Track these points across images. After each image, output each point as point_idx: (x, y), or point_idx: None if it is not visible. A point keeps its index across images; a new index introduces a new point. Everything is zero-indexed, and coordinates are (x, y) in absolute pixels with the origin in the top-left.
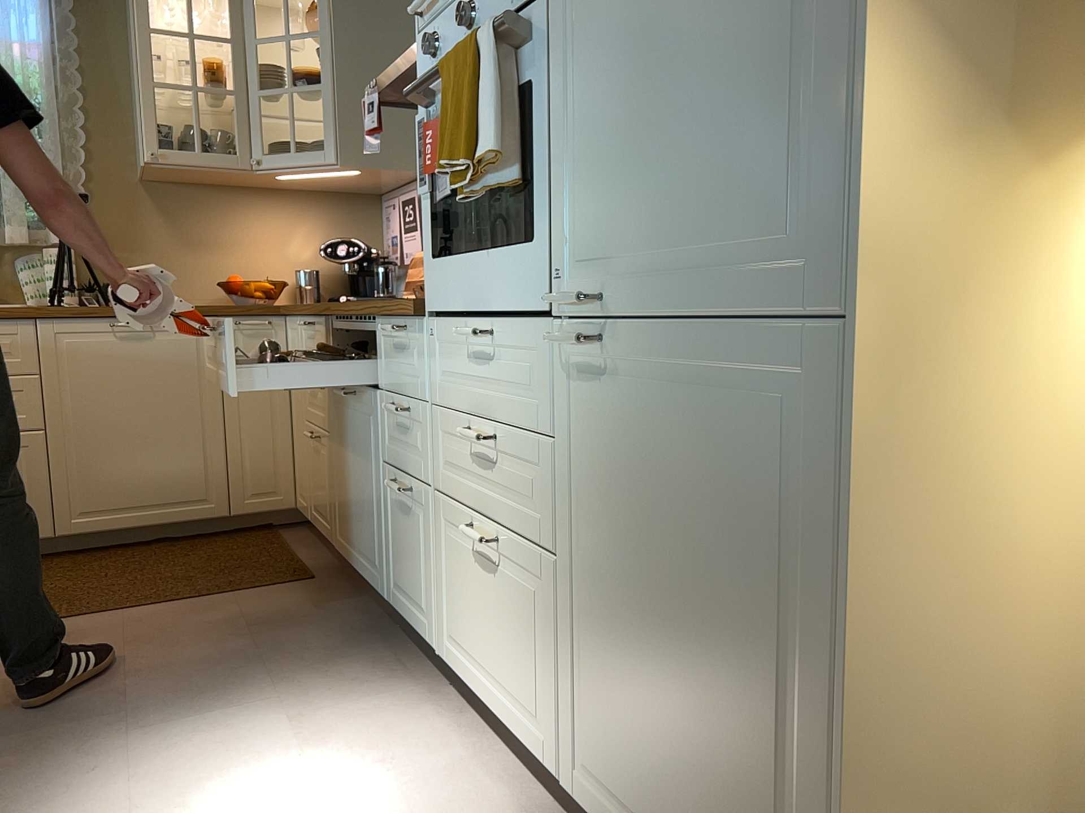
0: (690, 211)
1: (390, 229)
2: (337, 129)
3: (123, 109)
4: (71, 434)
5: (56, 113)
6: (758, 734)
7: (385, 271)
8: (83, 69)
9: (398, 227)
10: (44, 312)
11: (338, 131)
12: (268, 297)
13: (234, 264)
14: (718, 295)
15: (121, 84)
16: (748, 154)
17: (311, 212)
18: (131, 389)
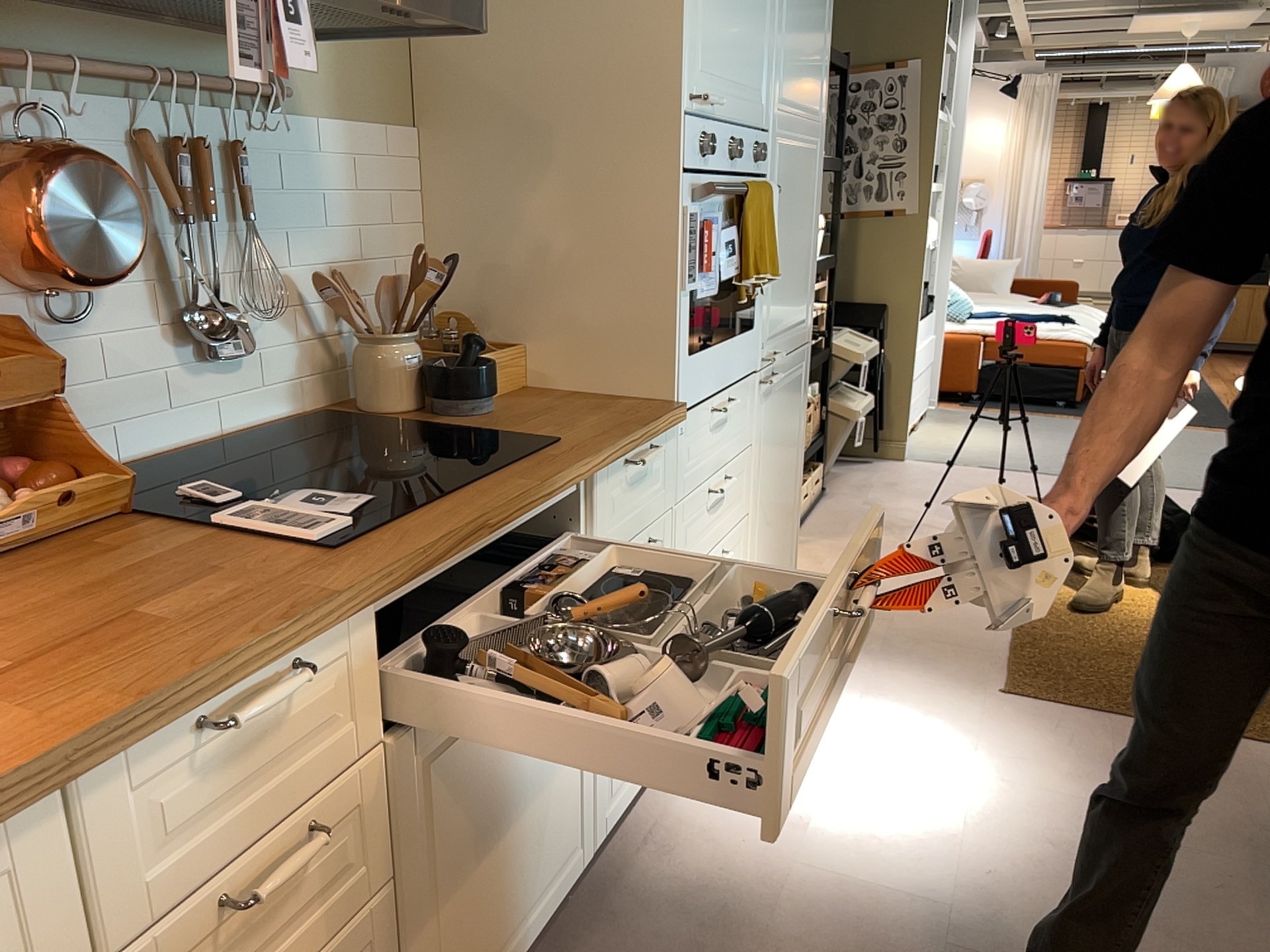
0: (793, 309)
1: None
2: None
3: None
4: None
5: None
6: (791, 491)
7: None
8: None
9: None
10: None
11: None
12: None
13: None
14: (795, 340)
15: None
16: (802, 289)
17: None
18: None
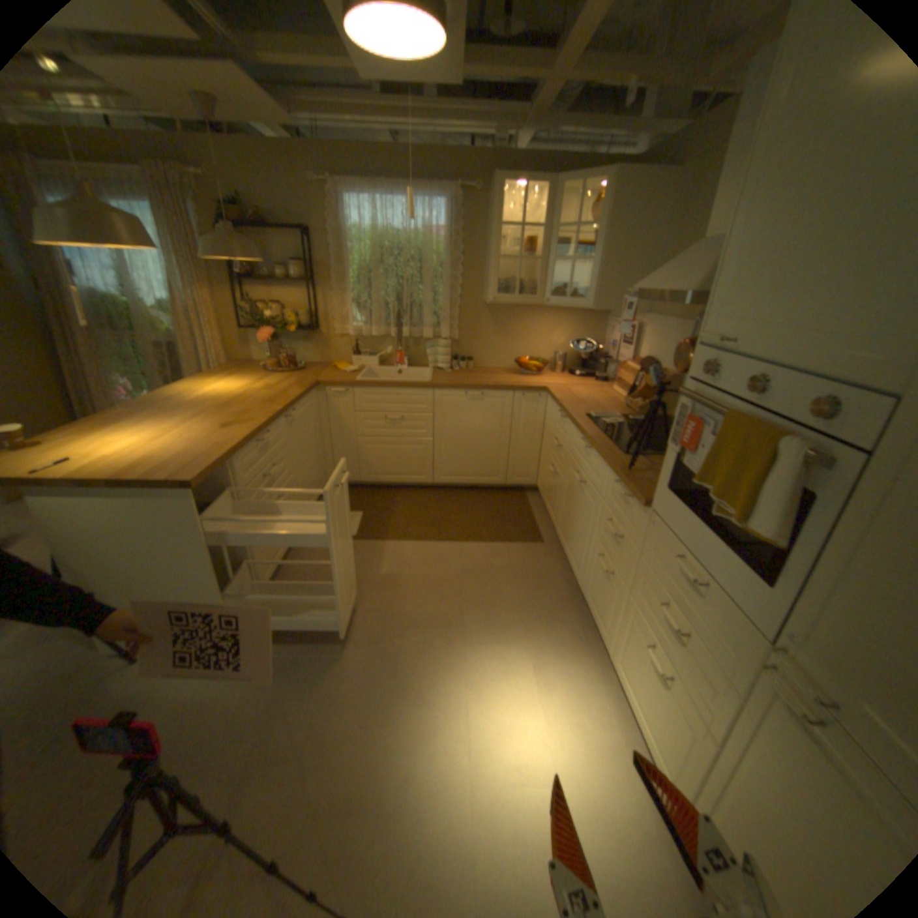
0: None
1: (612, 336)
2: (597, 288)
3: (479, 261)
4: (442, 441)
5: (448, 267)
6: None
7: (605, 365)
8: (462, 239)
9: (618, 339)
10: (437, 386)
11: (597, 288)
12: (537, 372)
13: (522, 347)
14: None
15: (480, 247)
16: None
17: (567, 318)
18: (469, 424)
